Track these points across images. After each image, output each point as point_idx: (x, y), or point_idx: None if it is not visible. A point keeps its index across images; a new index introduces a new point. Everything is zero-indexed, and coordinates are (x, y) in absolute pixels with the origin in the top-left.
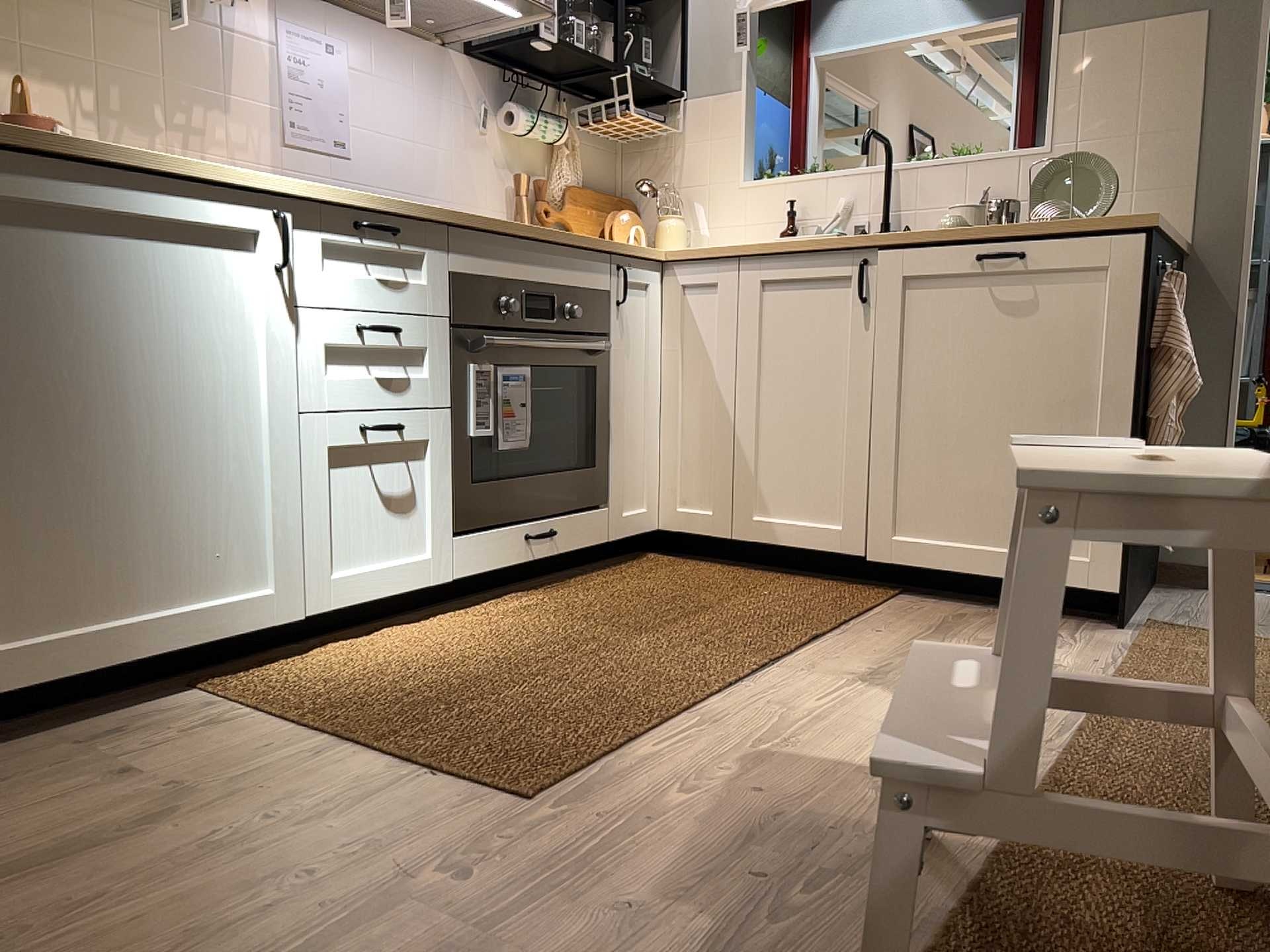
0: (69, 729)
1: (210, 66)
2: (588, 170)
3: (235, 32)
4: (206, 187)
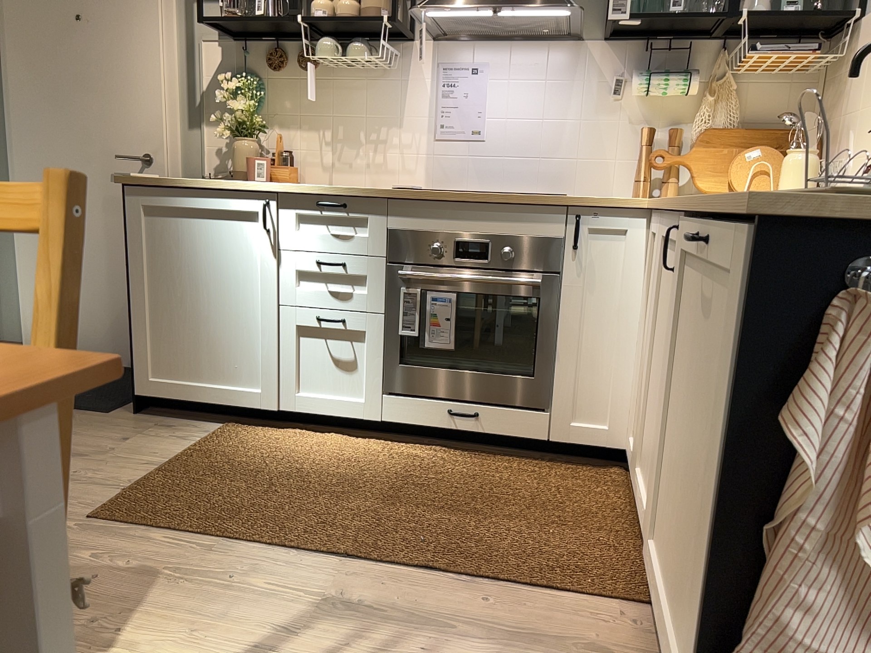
0: (170, 420)
1: (388, 100)
2: (762, 106)
3: (405, 76)
4: (229, 191)
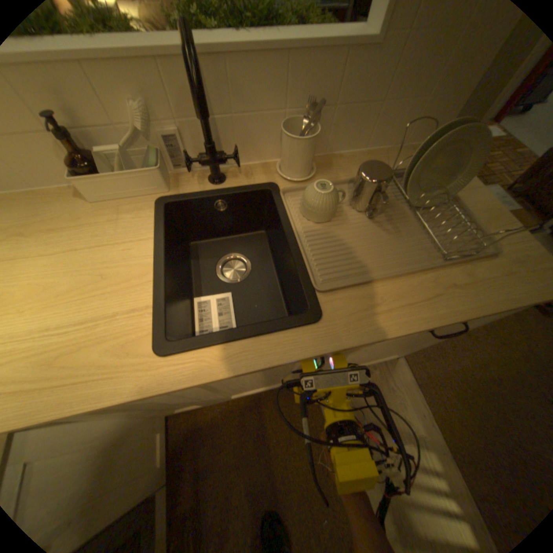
0: None
1: None
2: None
3: None
4: None
